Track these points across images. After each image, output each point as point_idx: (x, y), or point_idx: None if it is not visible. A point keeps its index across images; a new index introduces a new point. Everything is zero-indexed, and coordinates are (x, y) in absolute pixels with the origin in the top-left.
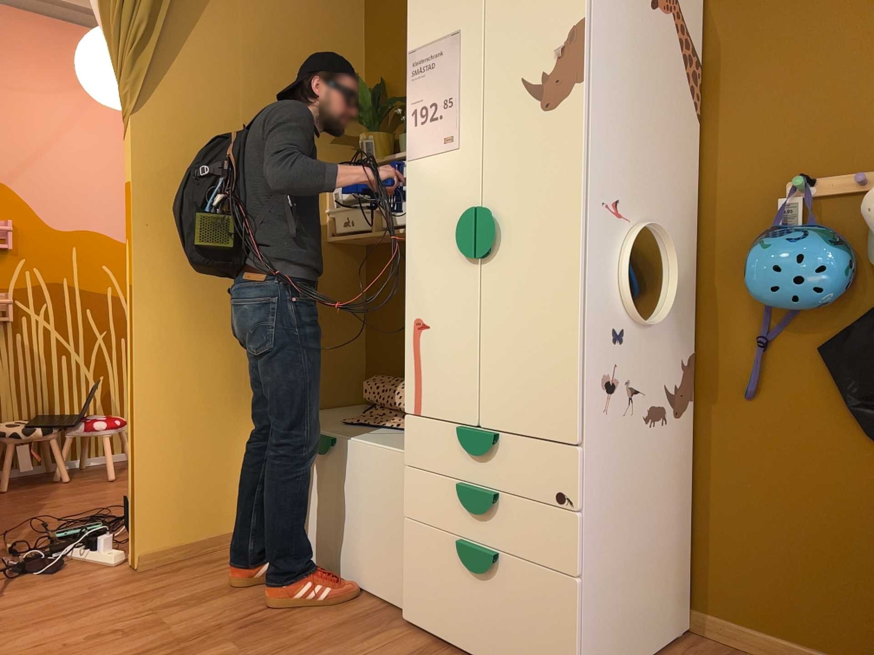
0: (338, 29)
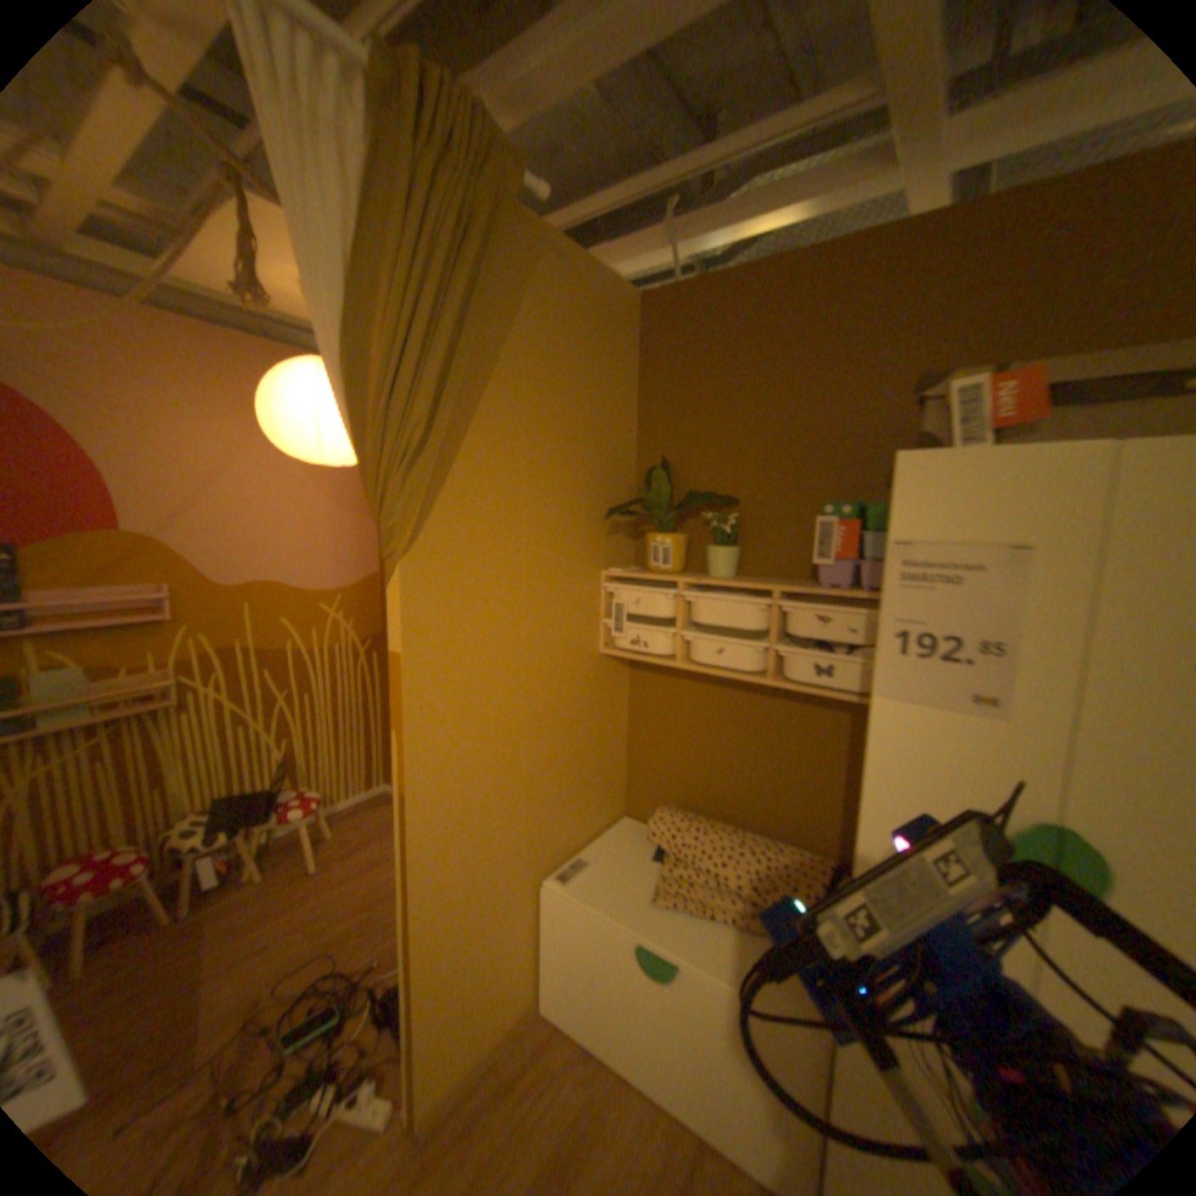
0: (616, 392)
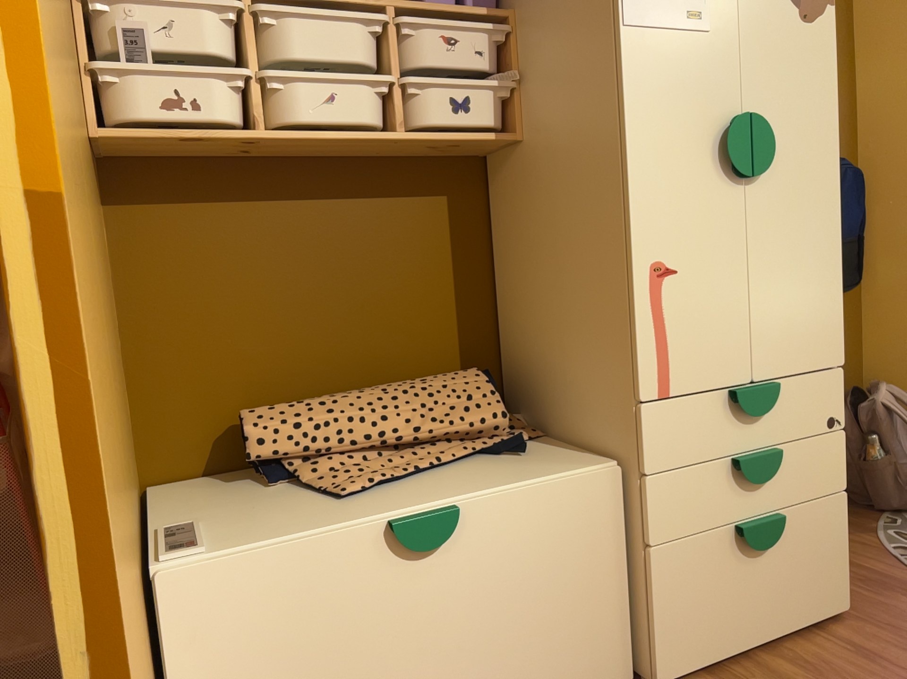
0: None
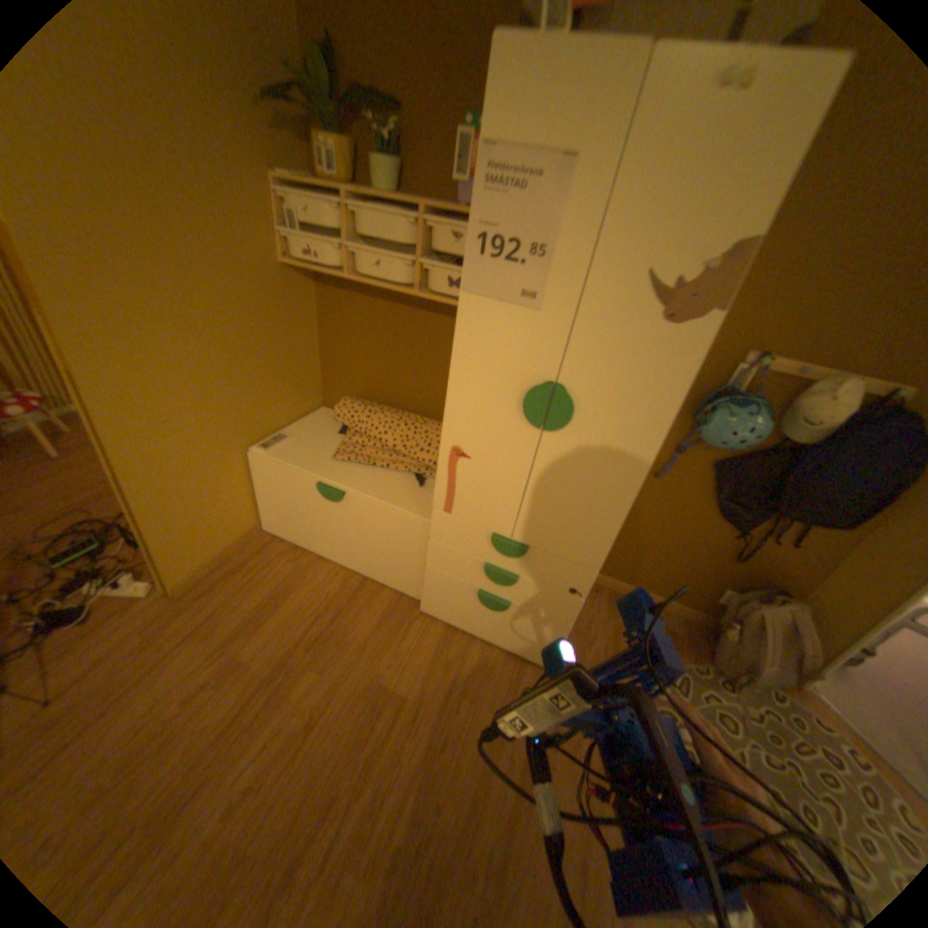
0: None
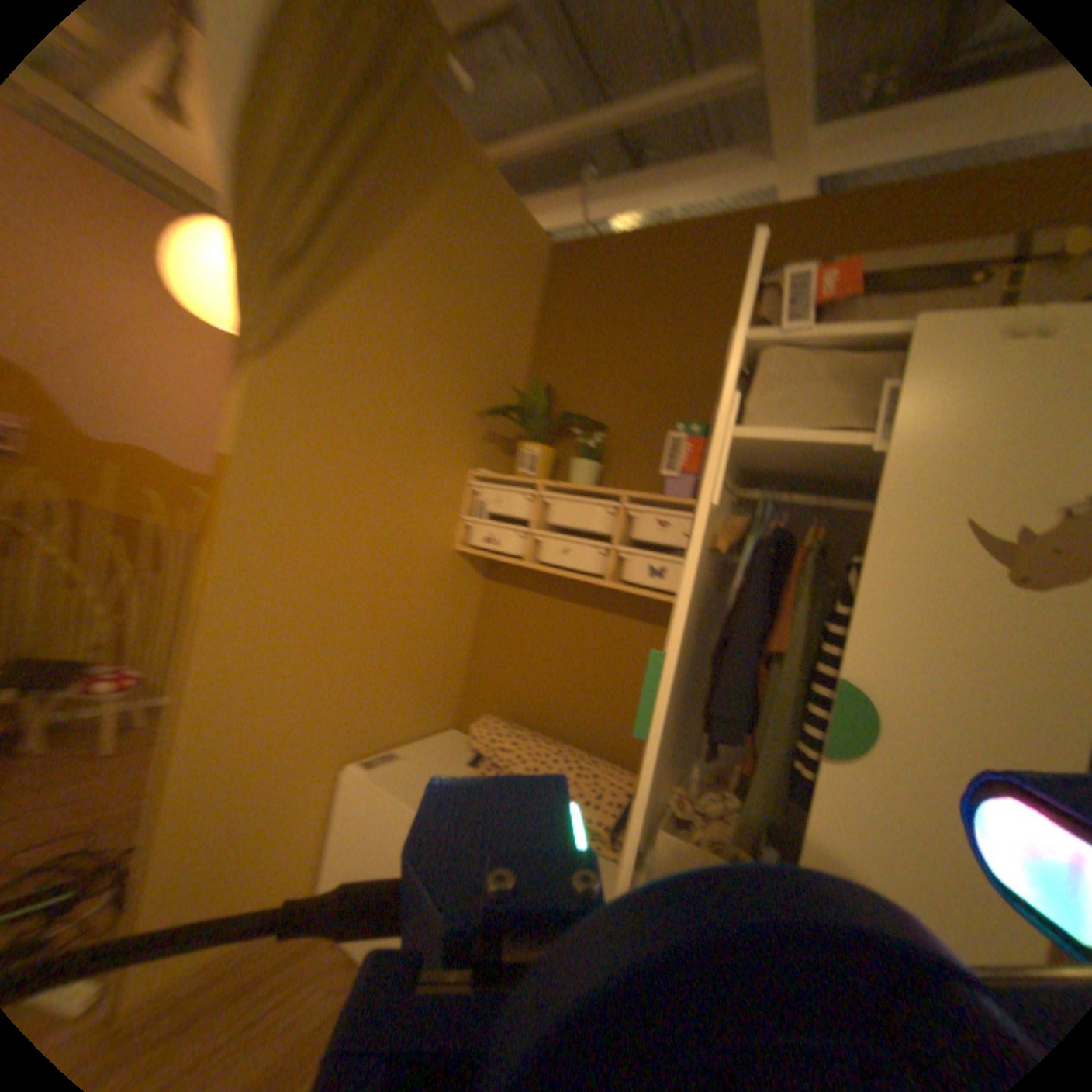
0: (515, 317)
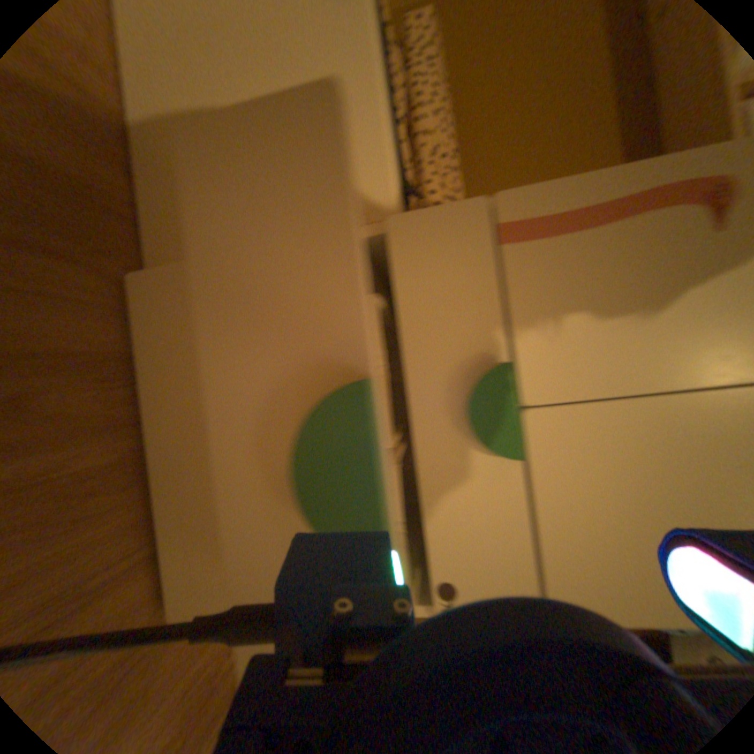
0: None
